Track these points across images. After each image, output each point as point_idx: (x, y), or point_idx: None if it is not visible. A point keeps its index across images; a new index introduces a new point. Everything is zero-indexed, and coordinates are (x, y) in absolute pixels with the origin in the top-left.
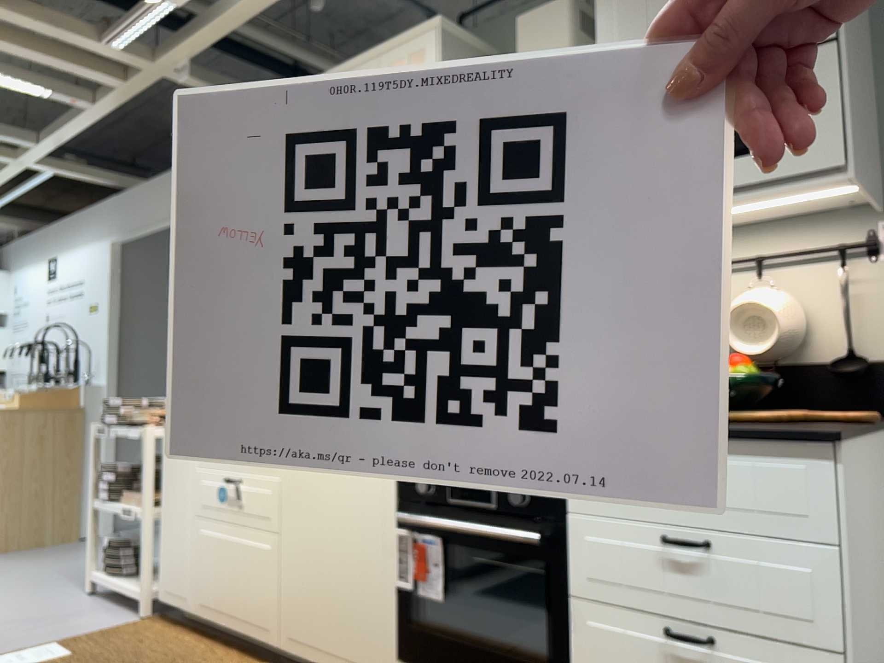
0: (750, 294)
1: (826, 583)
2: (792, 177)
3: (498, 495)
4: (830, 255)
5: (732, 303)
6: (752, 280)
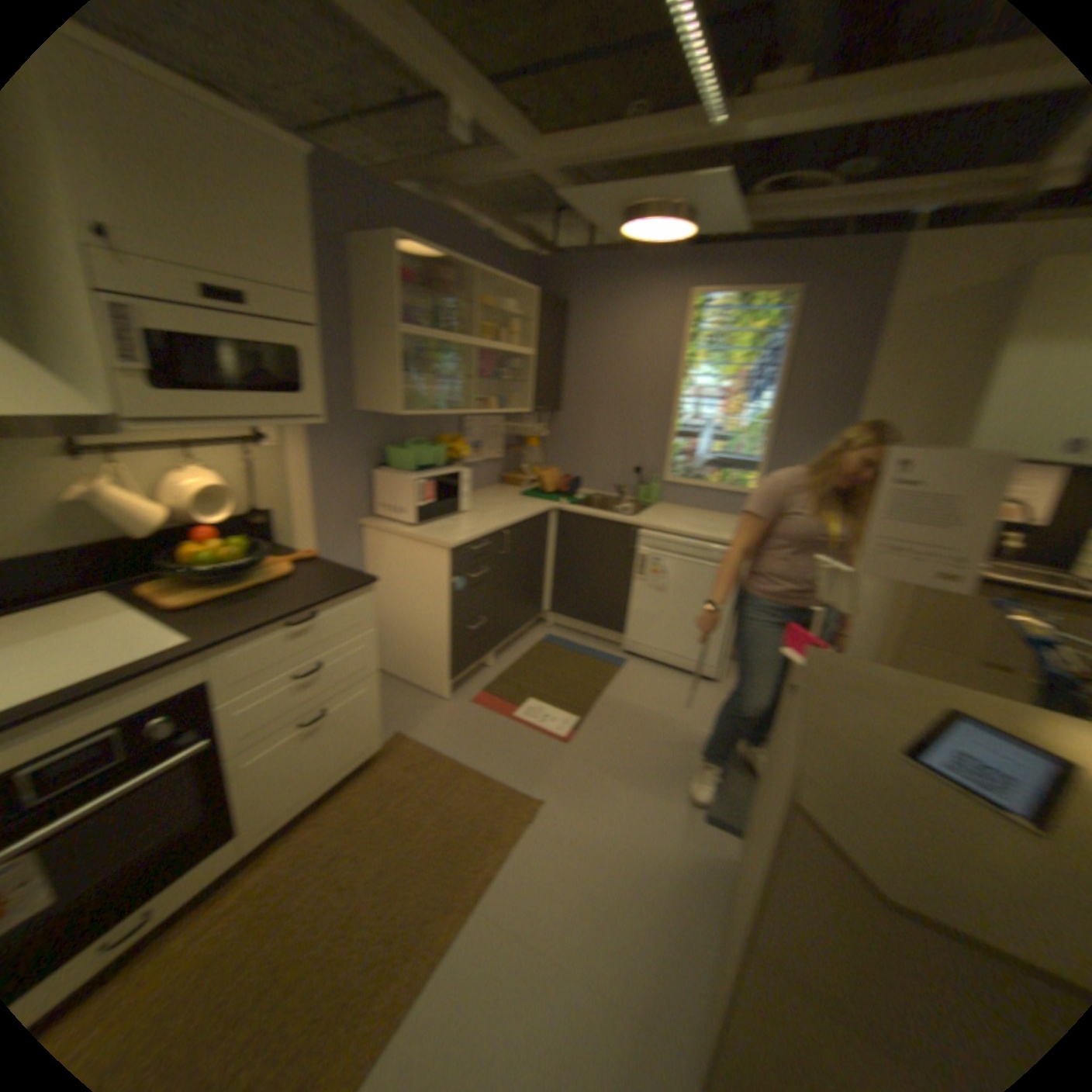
0: (179, 468)
1: (373, 646)
2: (296, 414)
3: (130, 742)
4: (238, 439)
5: (180, 480)
6: (180, 456)
